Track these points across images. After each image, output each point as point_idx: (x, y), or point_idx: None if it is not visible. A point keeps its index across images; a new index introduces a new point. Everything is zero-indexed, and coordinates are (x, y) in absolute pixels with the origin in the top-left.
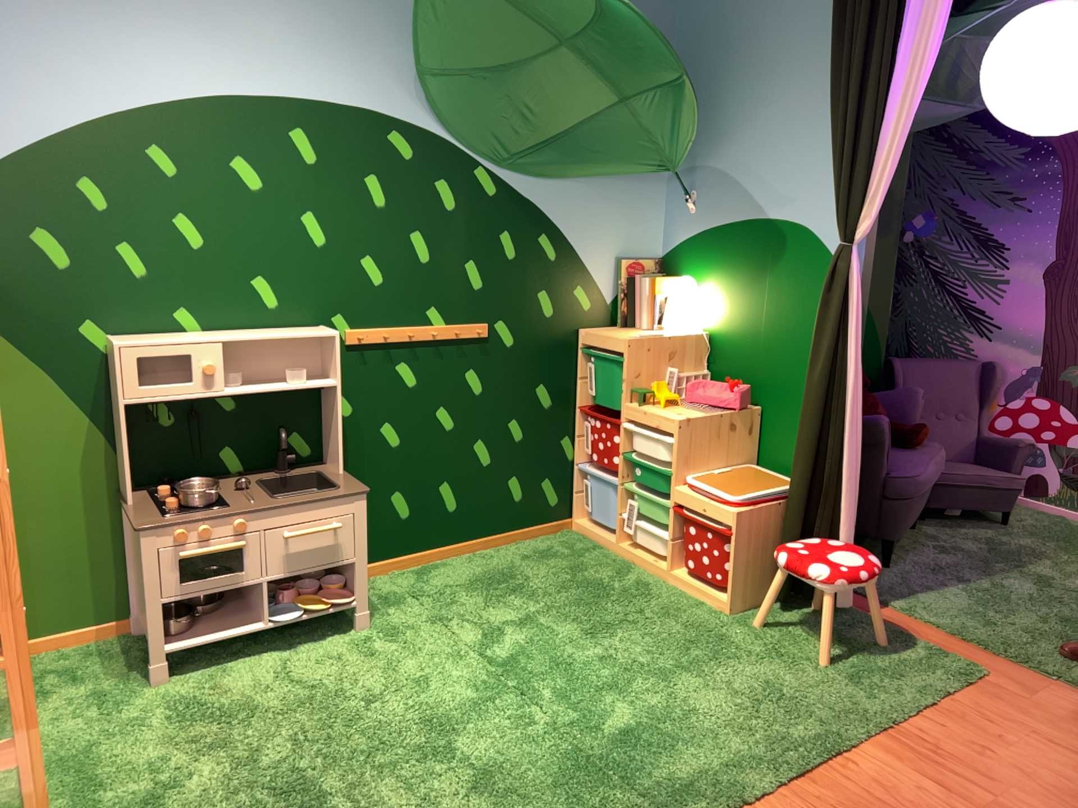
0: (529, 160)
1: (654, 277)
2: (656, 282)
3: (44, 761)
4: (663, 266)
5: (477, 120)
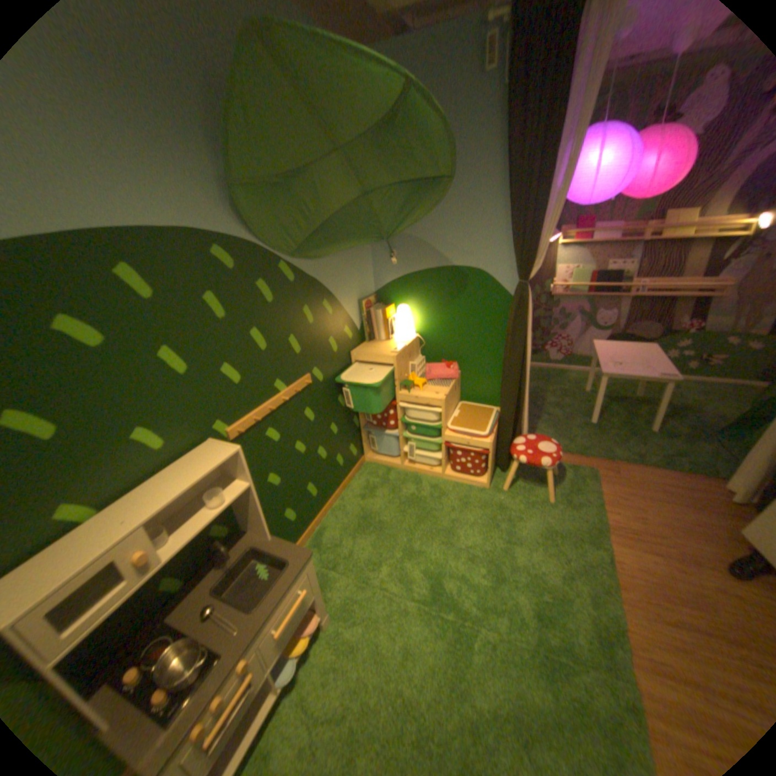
0: (308, 249)
1: (380, 308)
2: (384, 312)
3: None
4: (376, 299)
5: (276, 223)
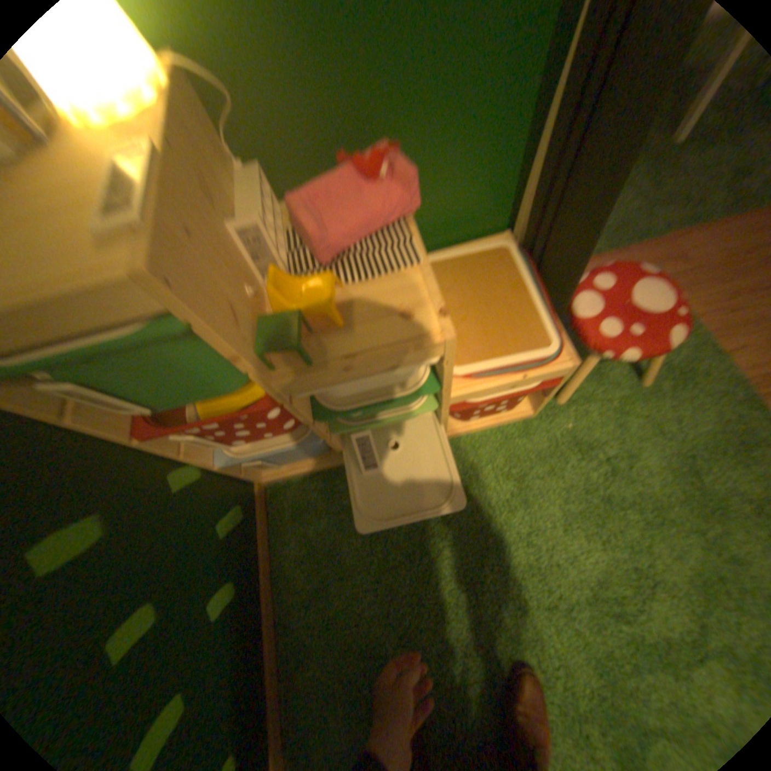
0: None
1: None
2: None
3: None
4: None
5: None
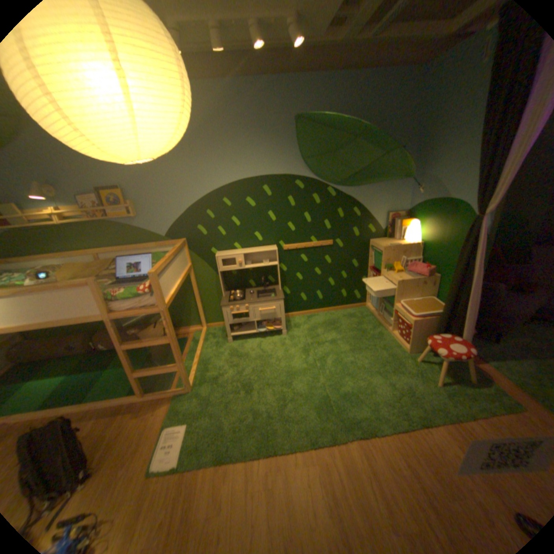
0: (348, 182)
1: (402, 219)
2: (402, 222)
3: (200, 360)
4: (408, 214)
5: (326, 171)
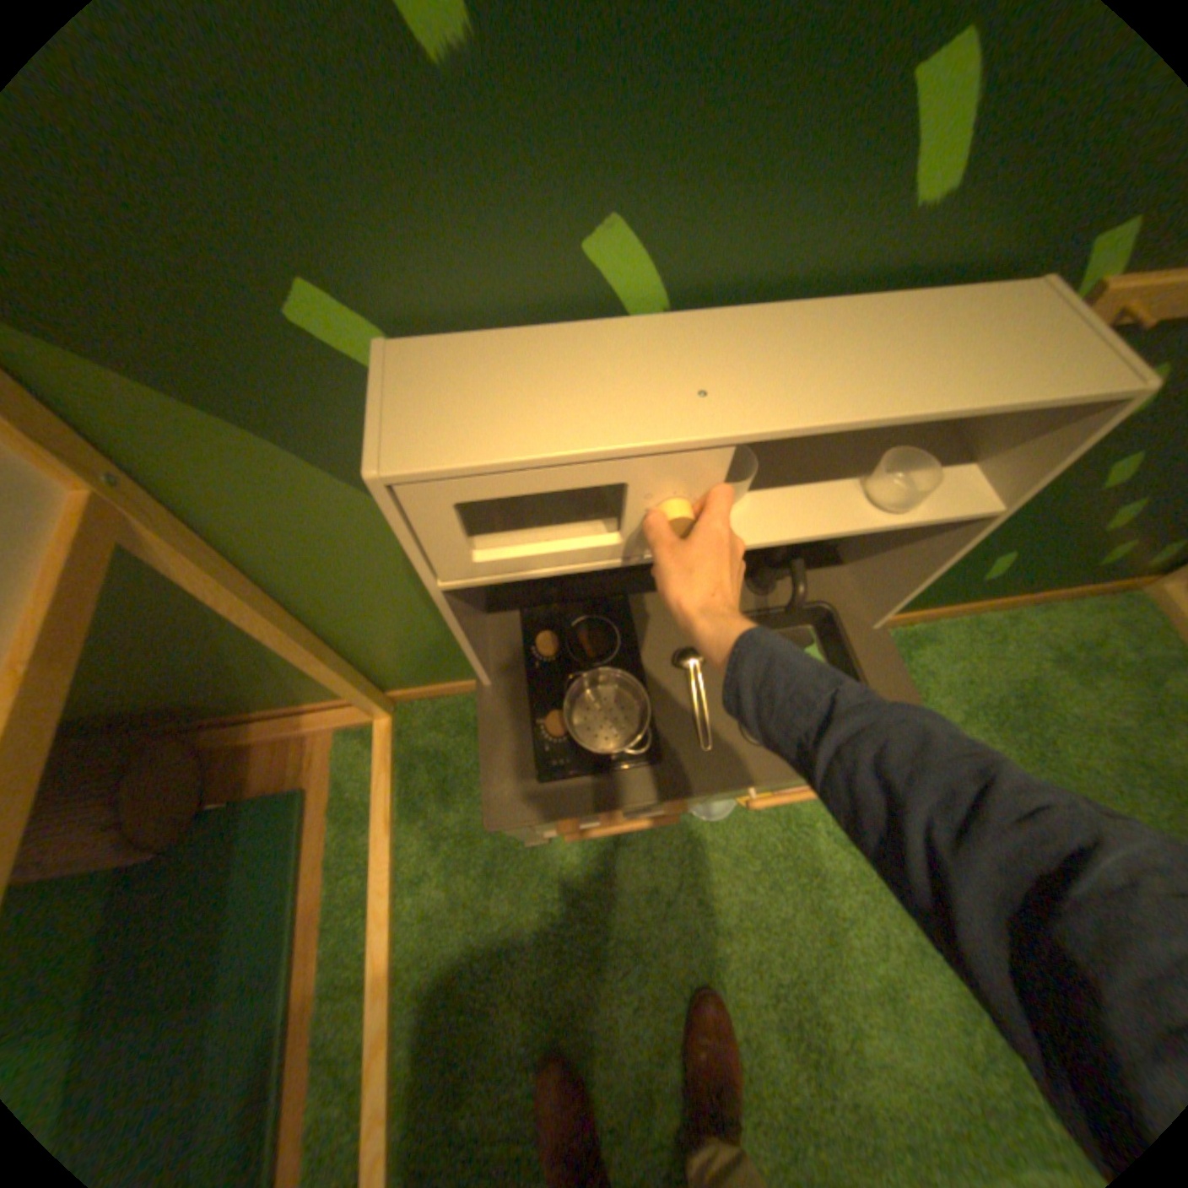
0: None
1: None
2: None
3: (398, 992)
4: None
5: None
